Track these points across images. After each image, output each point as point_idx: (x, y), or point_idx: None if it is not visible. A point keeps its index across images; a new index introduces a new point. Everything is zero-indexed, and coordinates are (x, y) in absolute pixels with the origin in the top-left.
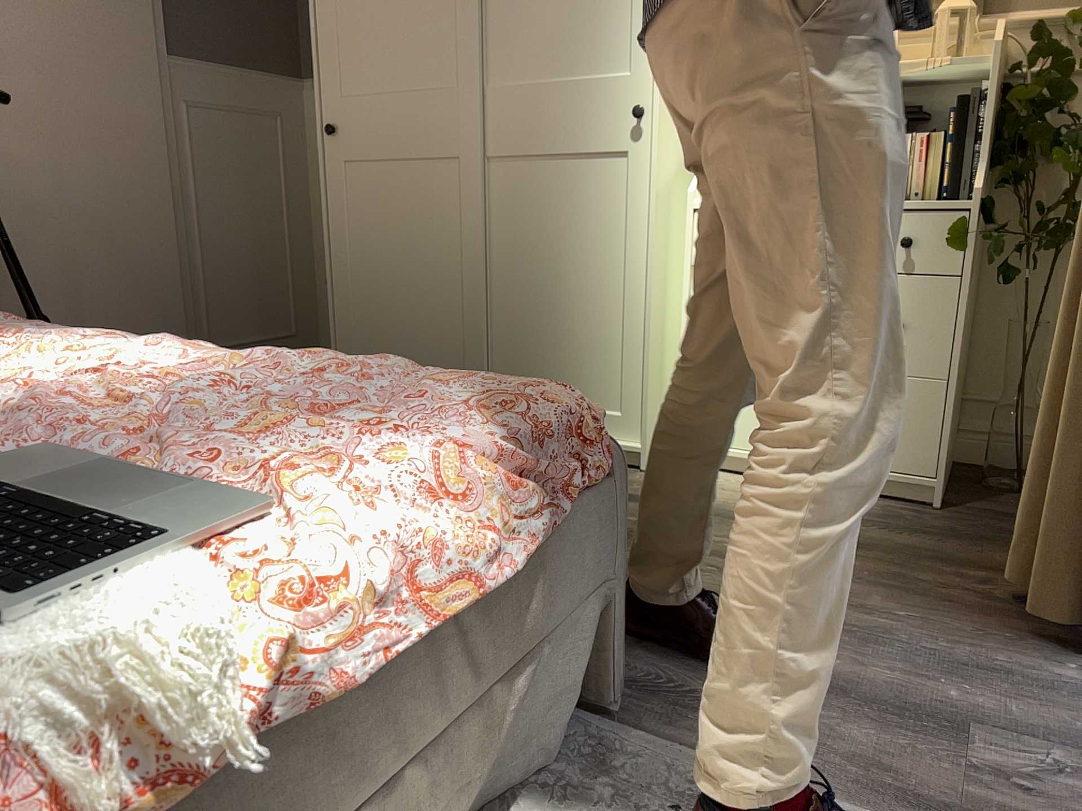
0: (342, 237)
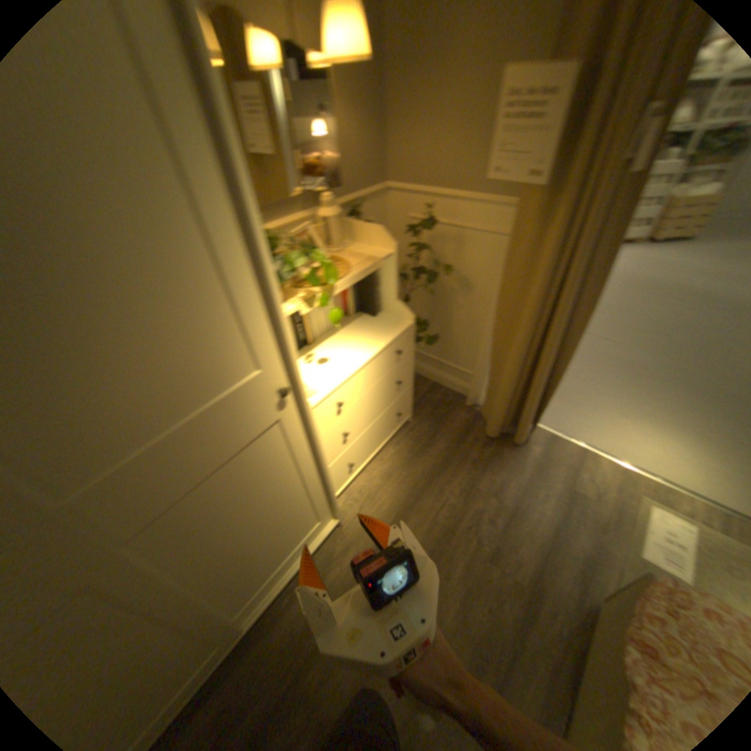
0: None
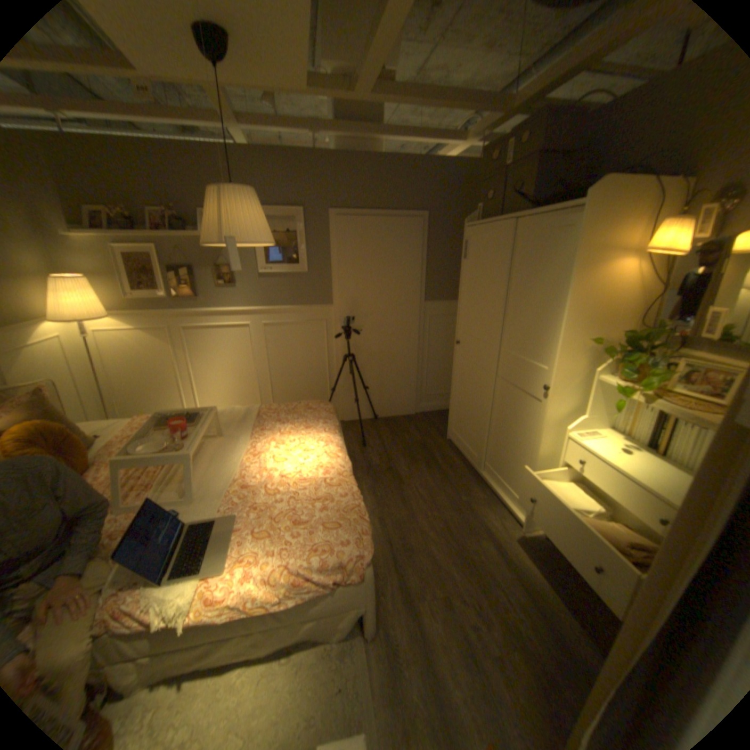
0: (456, 380)
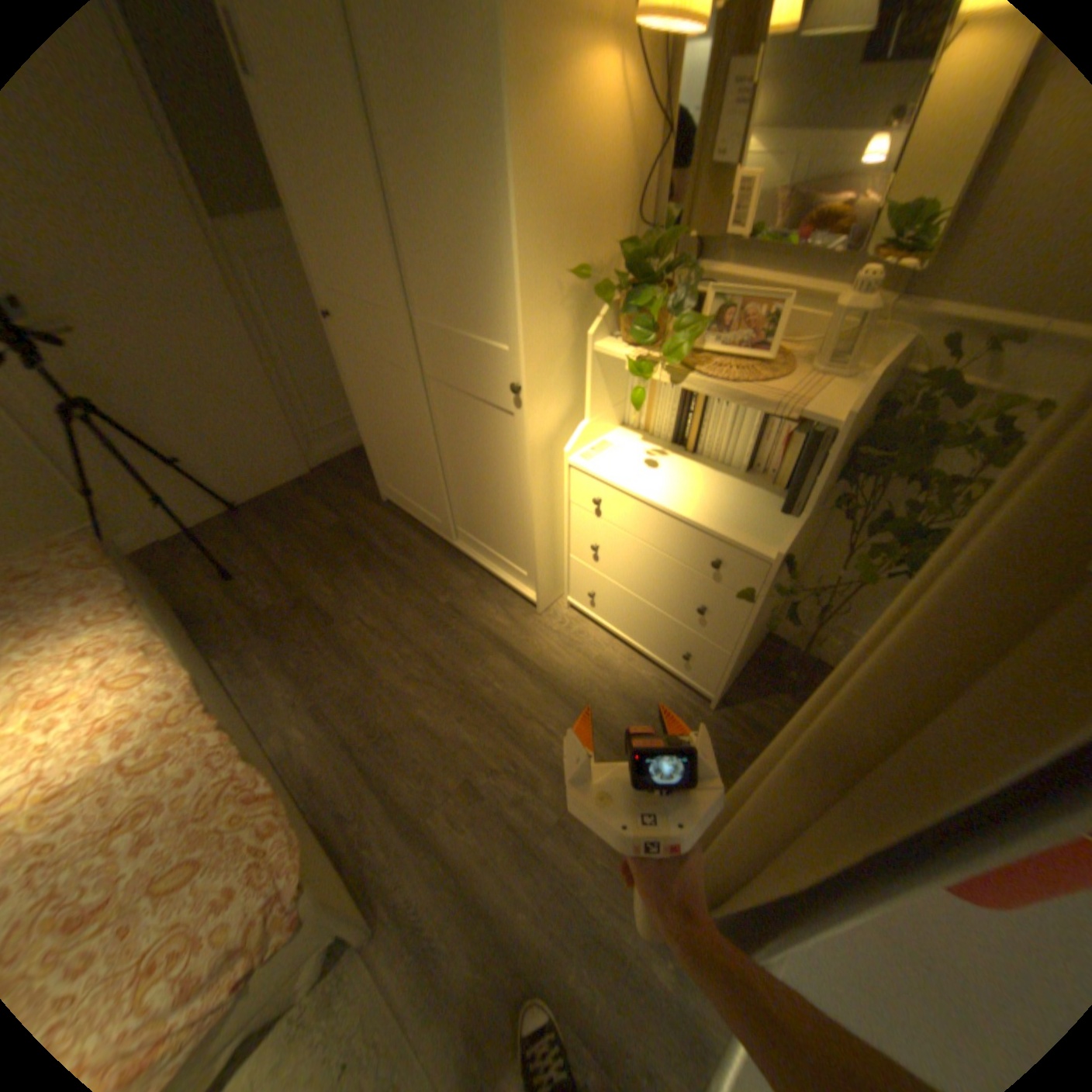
0: (355, 395)
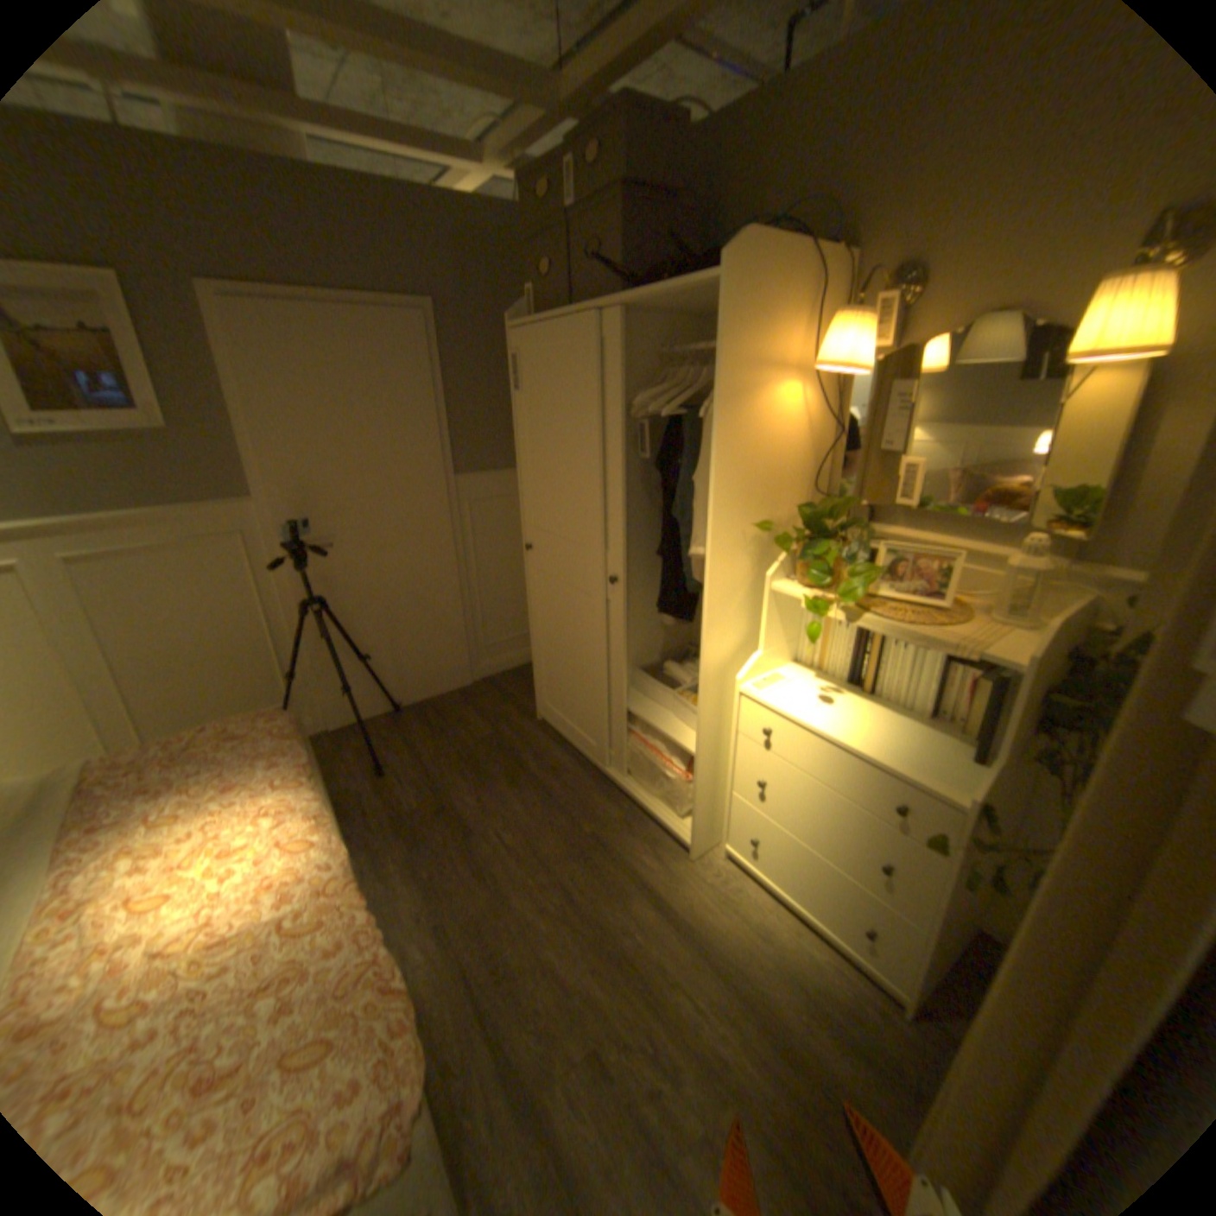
0: (537, 615)
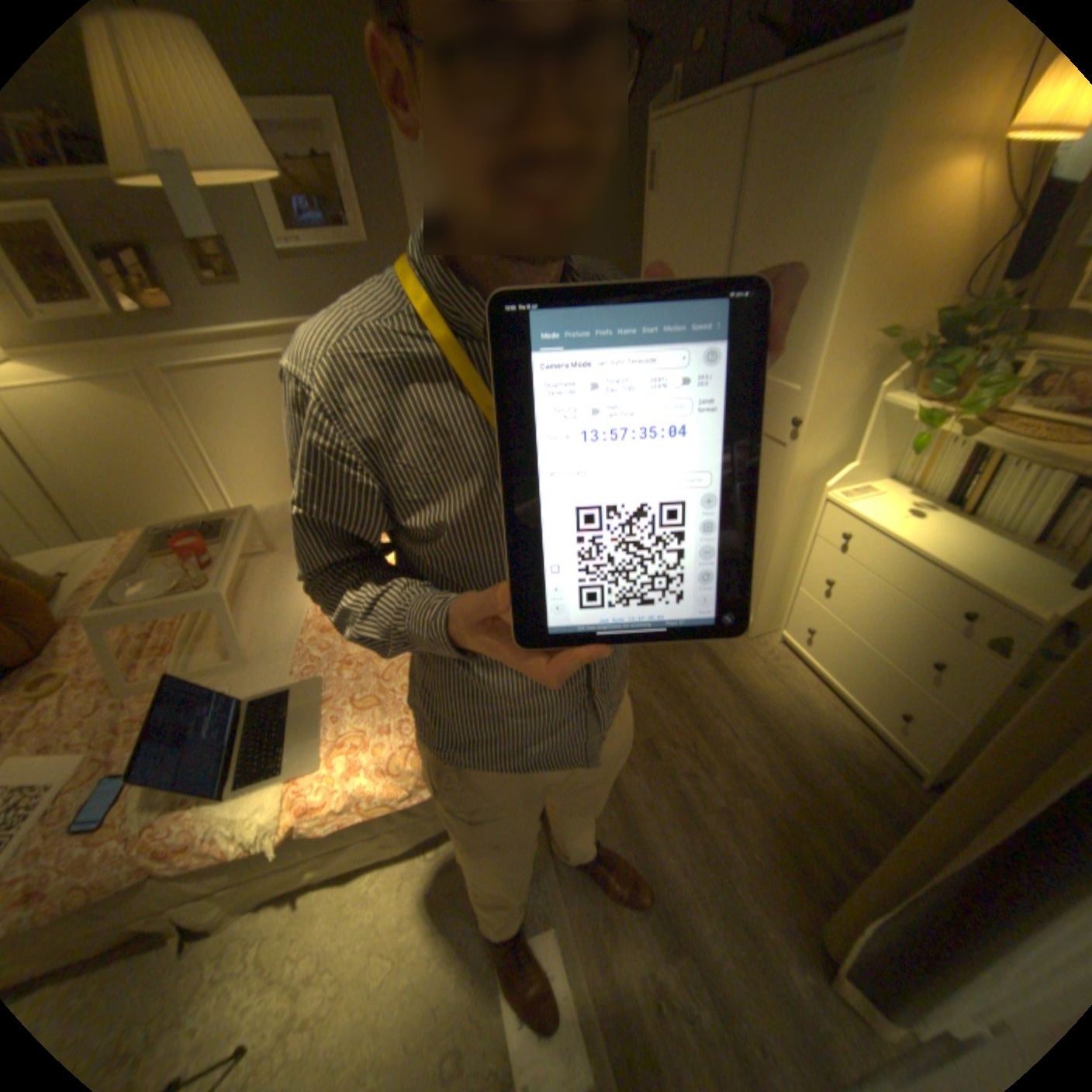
0: None
